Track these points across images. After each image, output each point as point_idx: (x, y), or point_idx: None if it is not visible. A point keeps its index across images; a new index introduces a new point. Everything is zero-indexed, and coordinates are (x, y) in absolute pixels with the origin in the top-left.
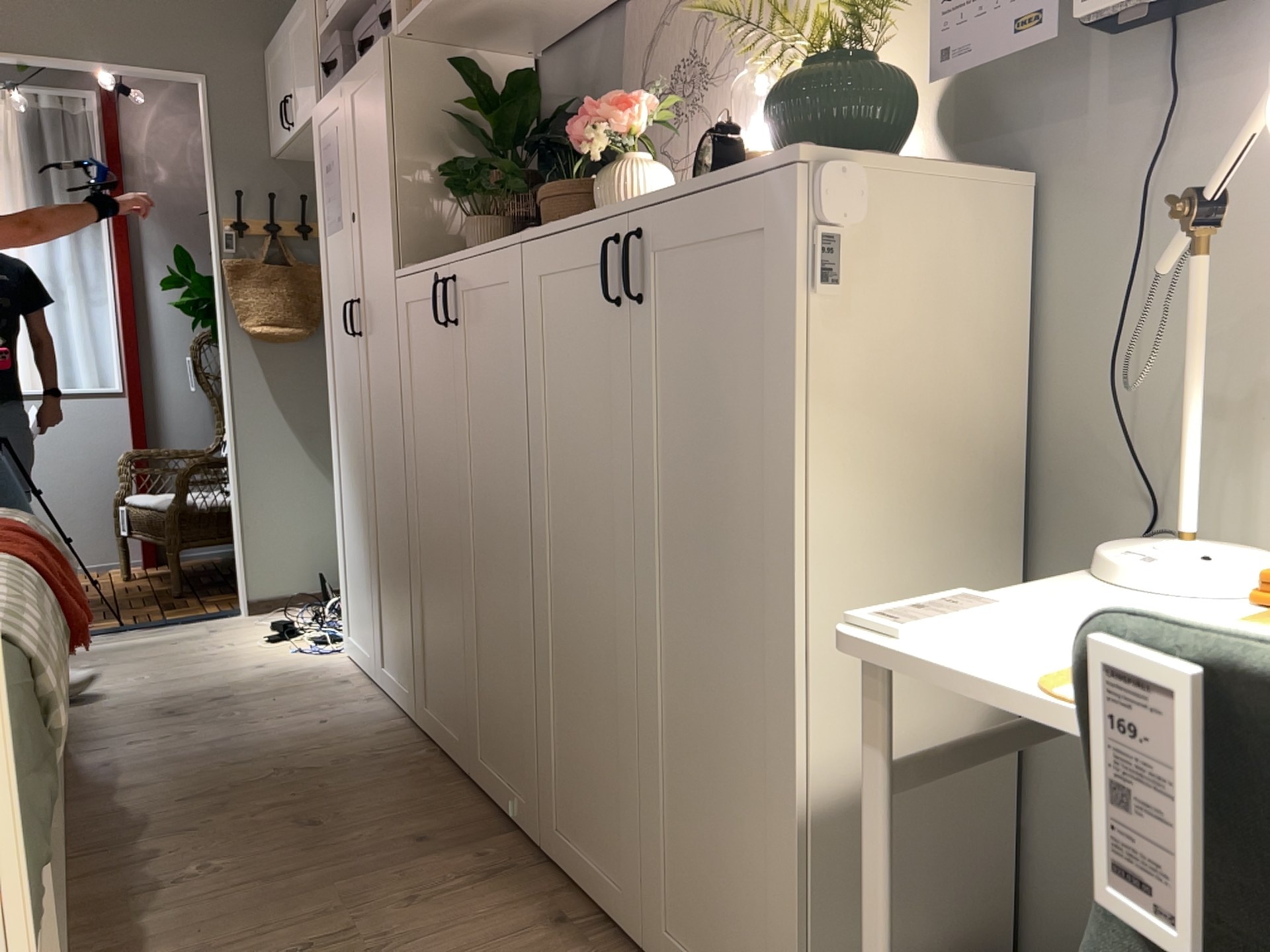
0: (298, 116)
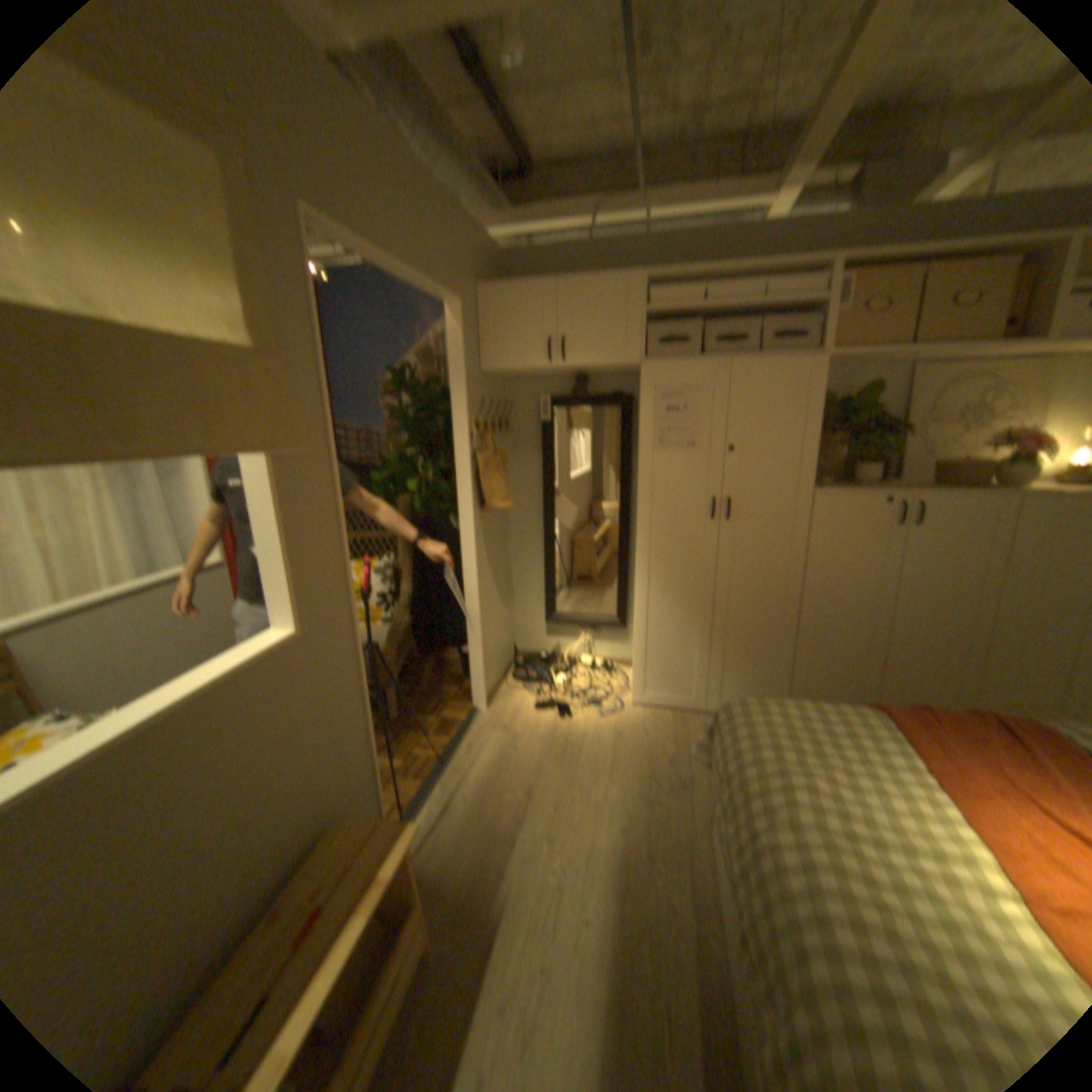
0: (584, 361)
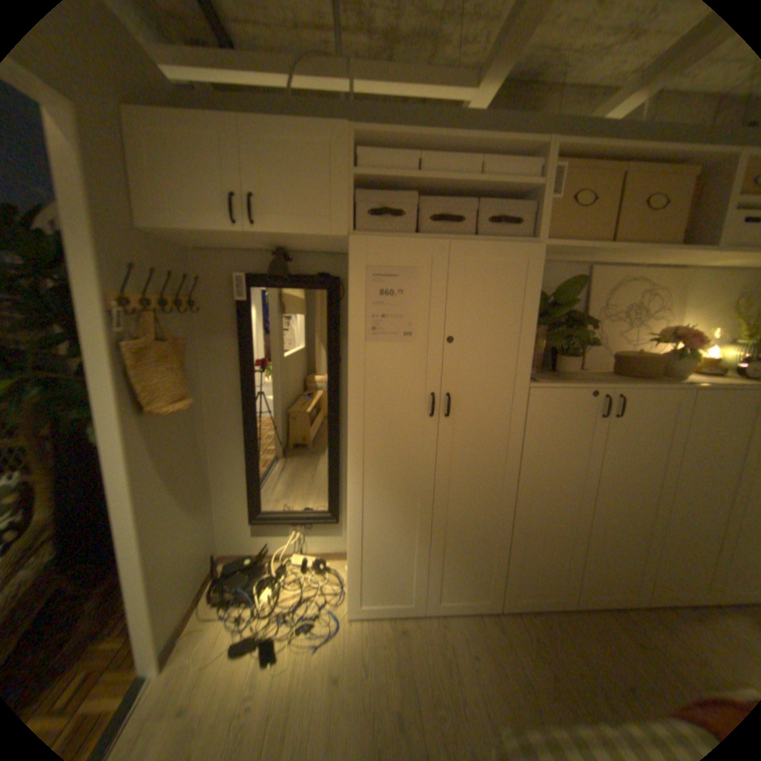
0: (279, 223)
